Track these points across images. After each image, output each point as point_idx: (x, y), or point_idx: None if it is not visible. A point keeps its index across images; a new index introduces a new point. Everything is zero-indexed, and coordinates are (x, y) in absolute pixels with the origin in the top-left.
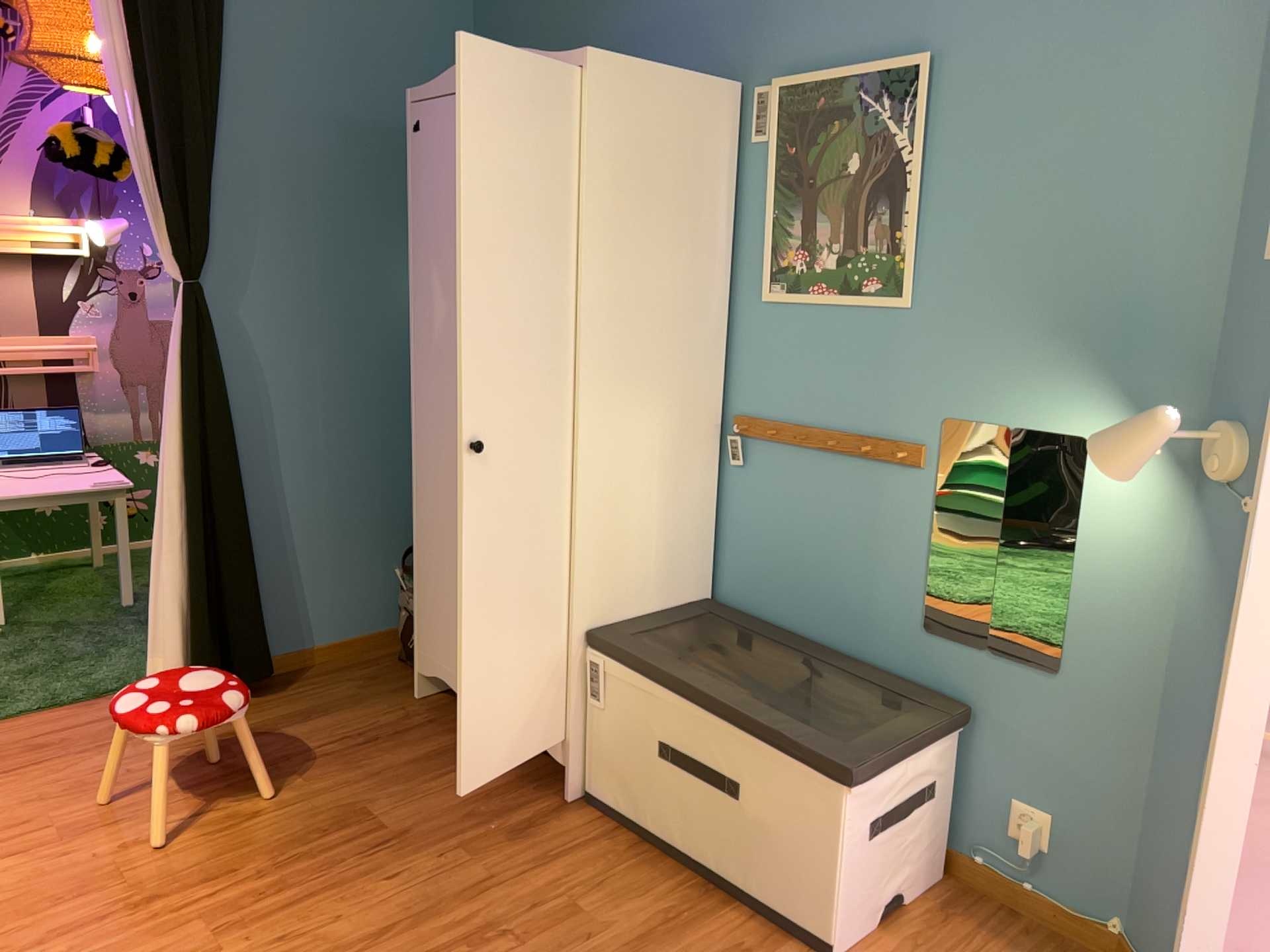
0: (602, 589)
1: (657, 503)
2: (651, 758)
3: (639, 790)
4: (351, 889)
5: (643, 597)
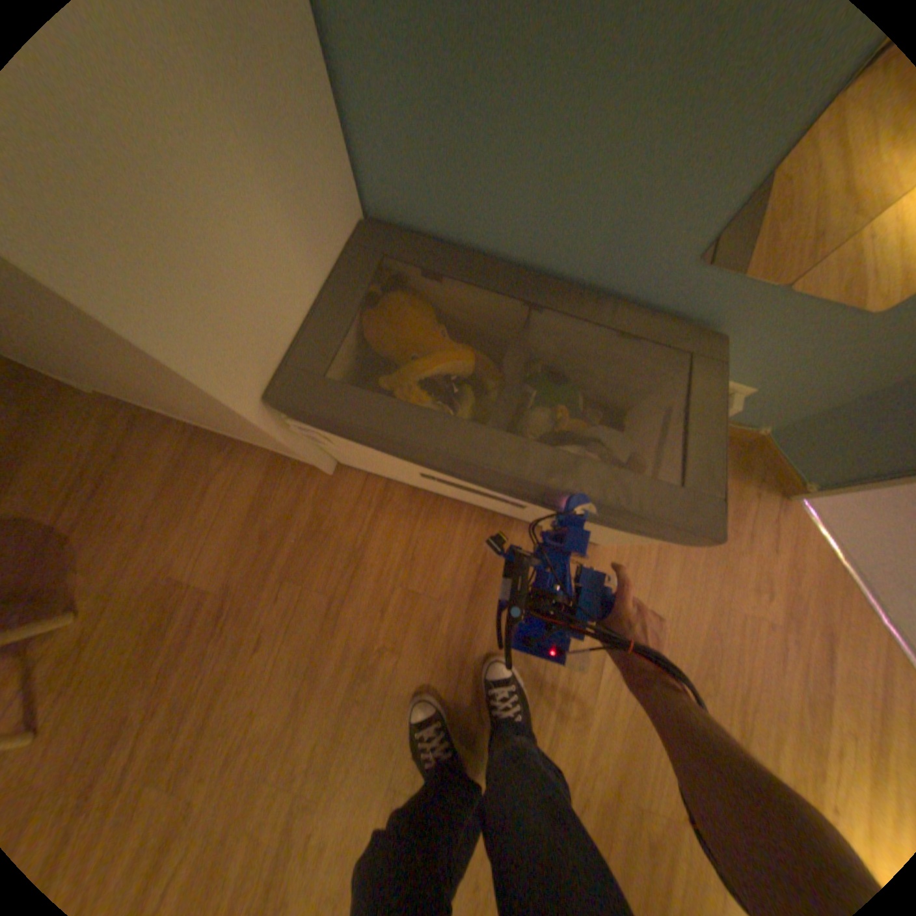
0: (255, 355)
1: (241, 146)
2: (410, 468)
3: (400, 472)
4: (235, 679)
5: (303, 300)
